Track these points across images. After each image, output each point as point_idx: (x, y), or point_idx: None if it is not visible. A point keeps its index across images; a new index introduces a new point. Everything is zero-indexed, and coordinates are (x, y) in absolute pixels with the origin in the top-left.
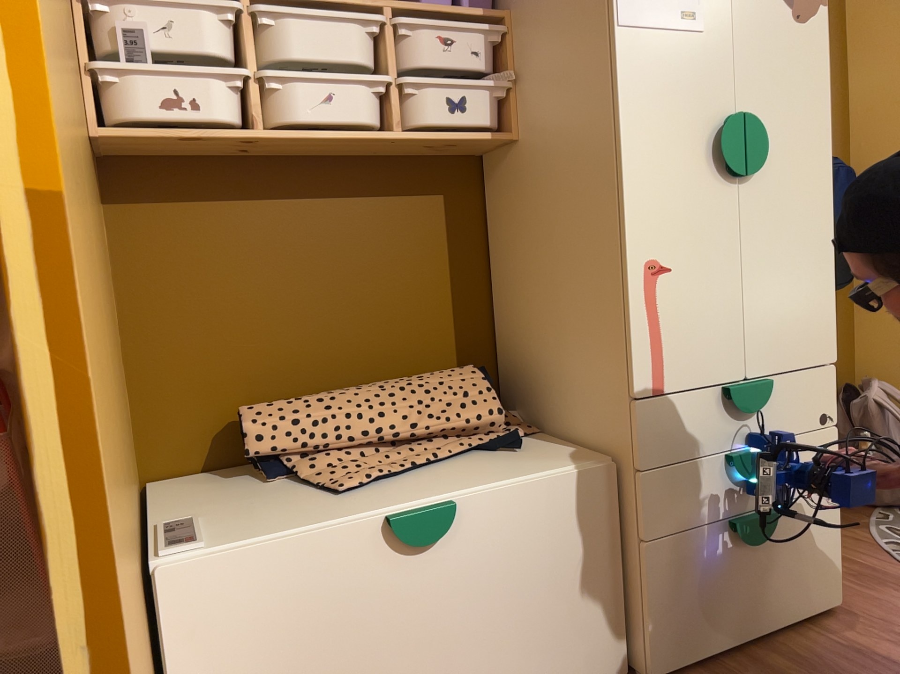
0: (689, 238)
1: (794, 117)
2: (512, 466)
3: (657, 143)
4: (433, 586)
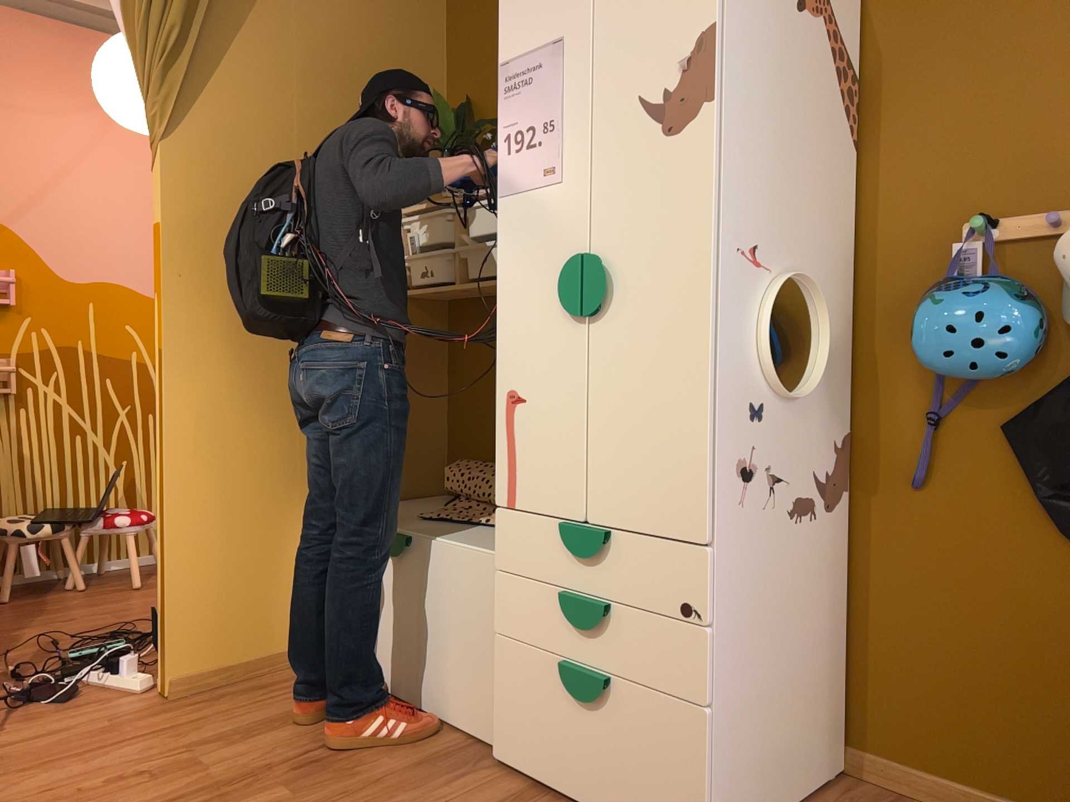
0: (540, 373)
1: (658, 244)
2: (482, 538)
3: (518, 288)
4: (399, 586)
